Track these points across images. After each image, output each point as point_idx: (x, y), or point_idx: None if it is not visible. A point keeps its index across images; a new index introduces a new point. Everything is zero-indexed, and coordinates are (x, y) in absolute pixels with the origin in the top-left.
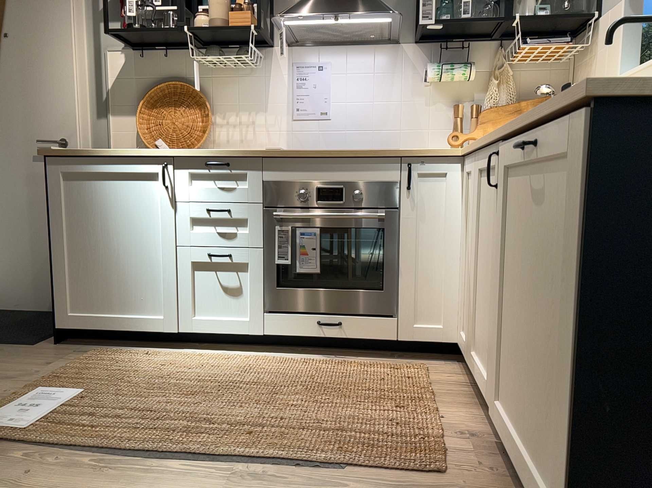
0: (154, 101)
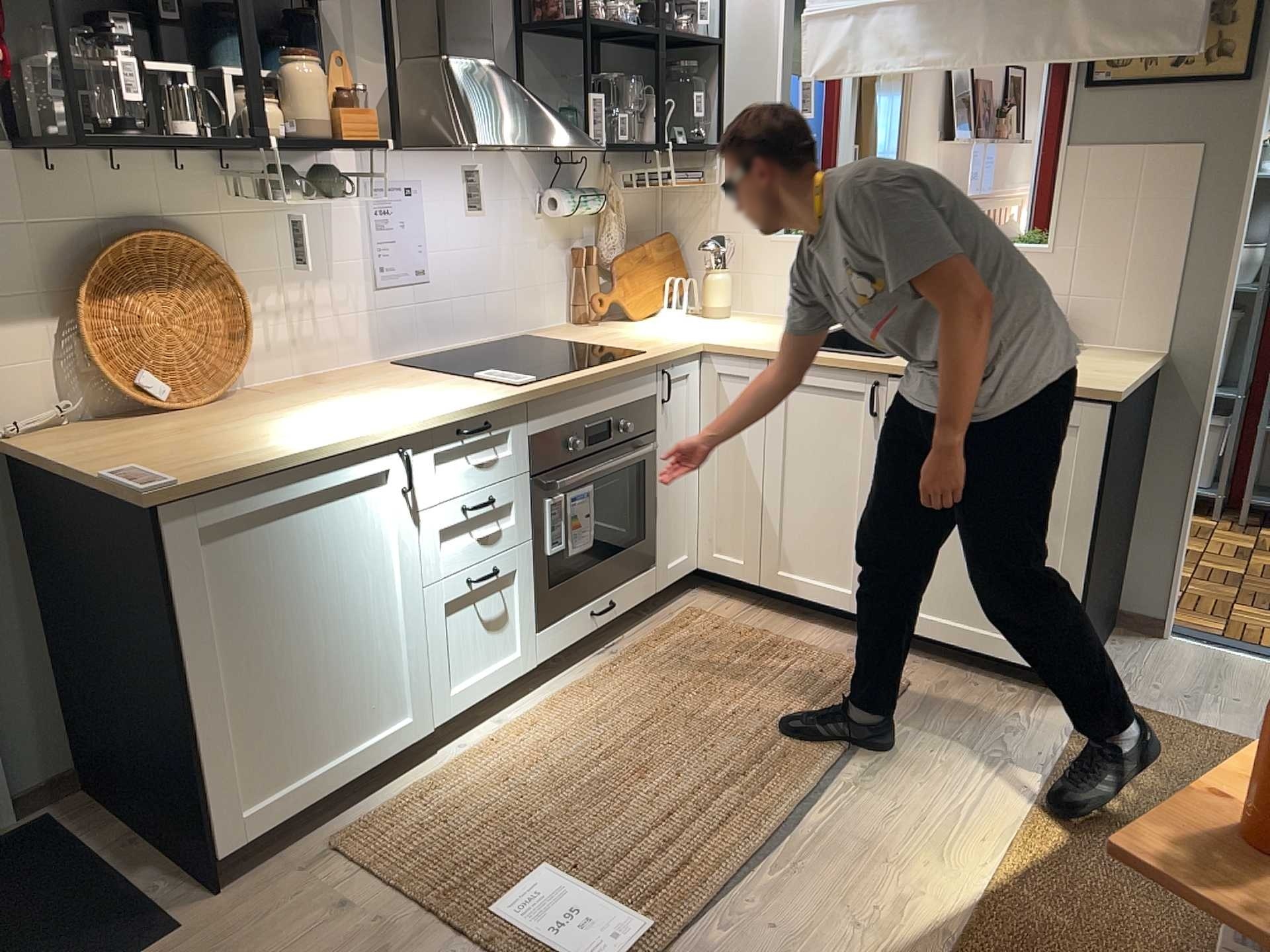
0: (103, 282)
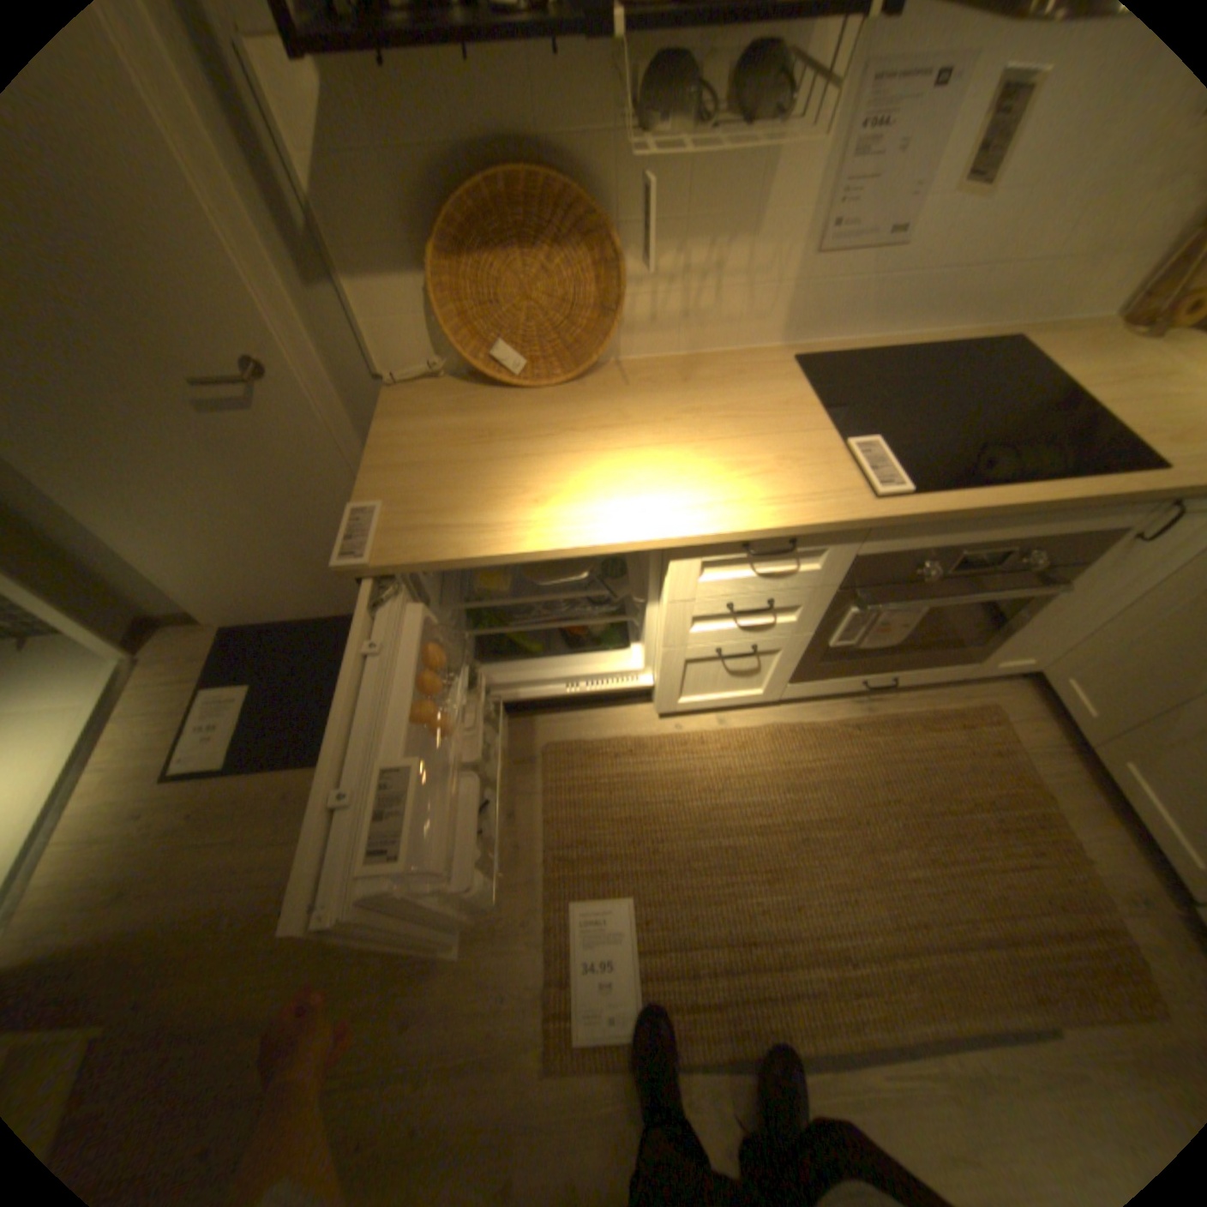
0: (460, 227)
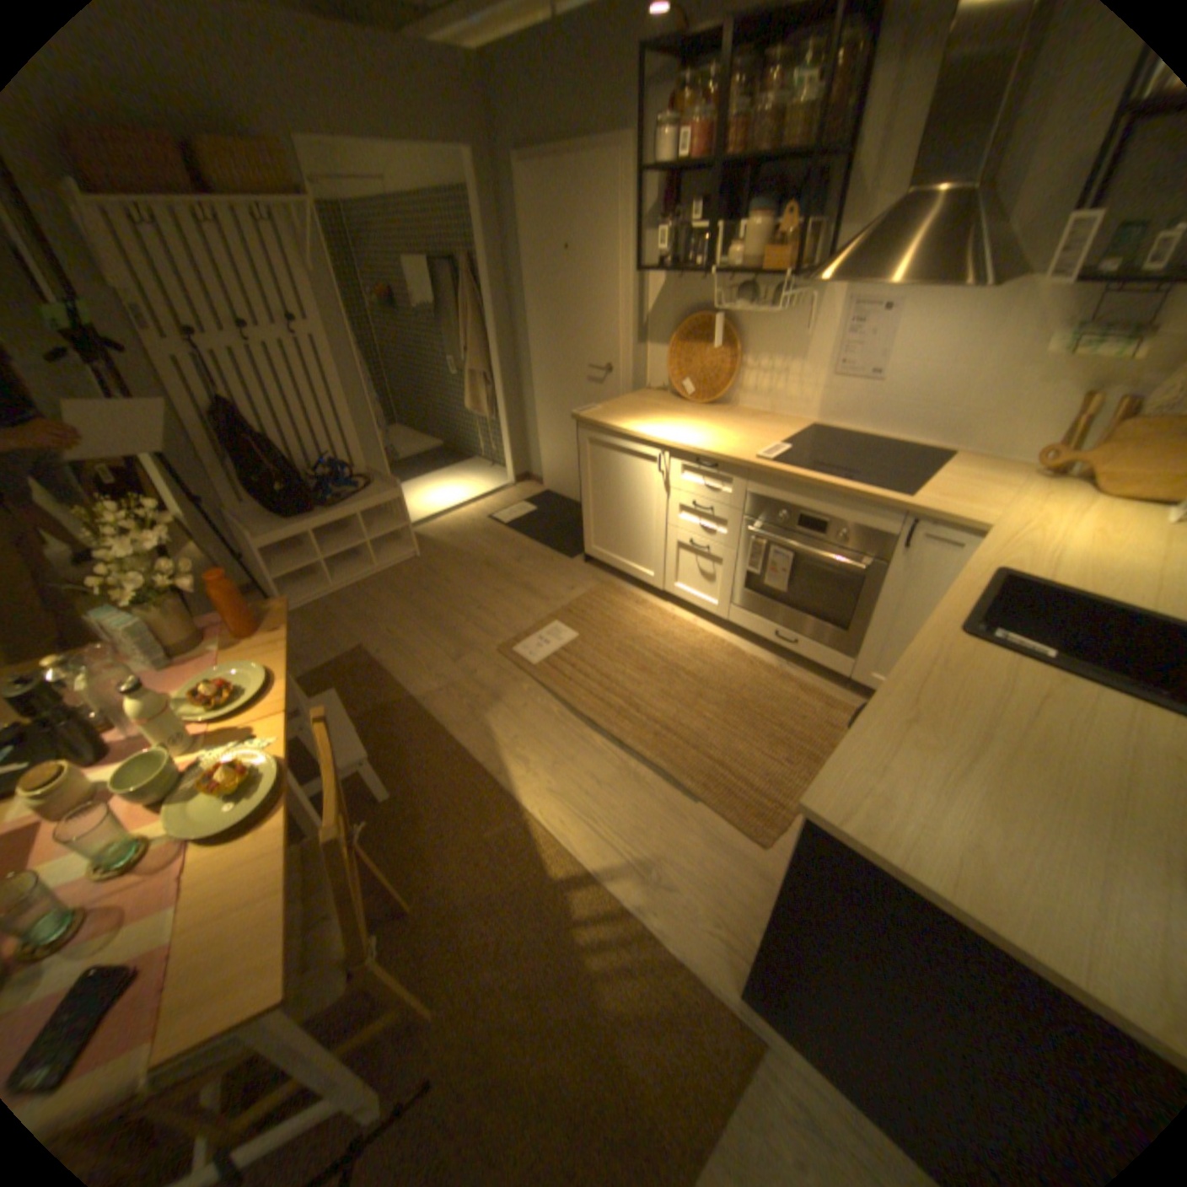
0: (688, 333)
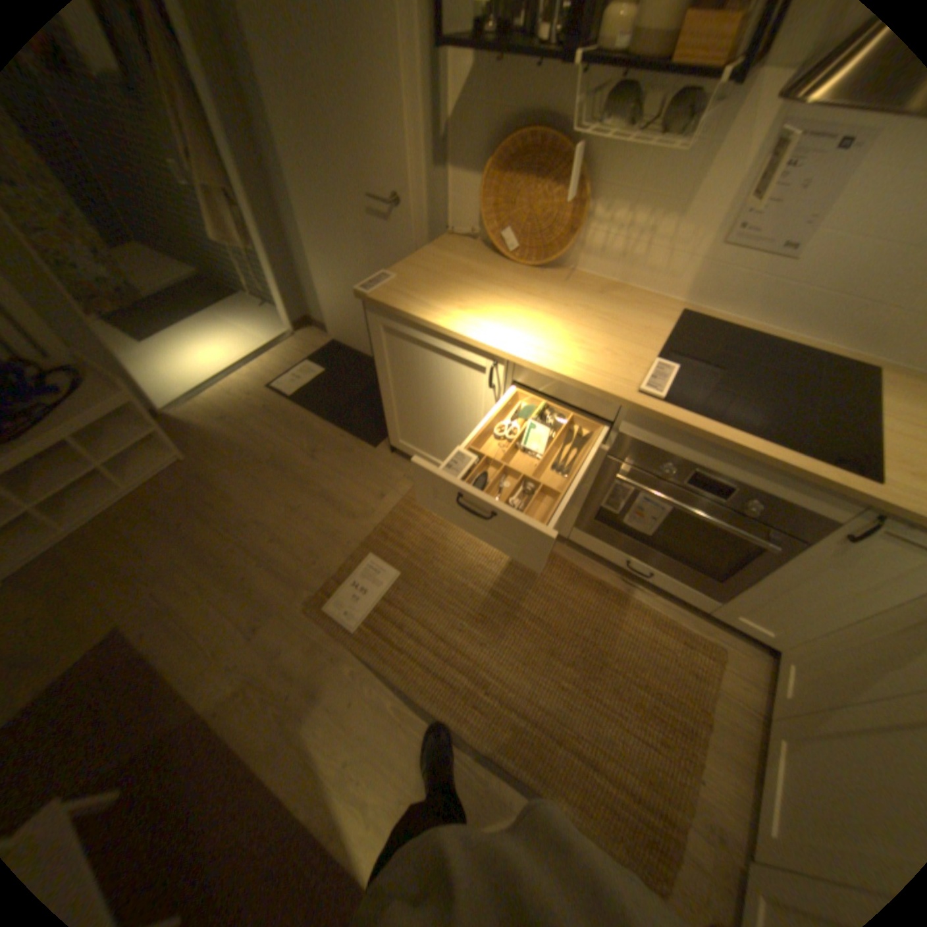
0: (509, 157)
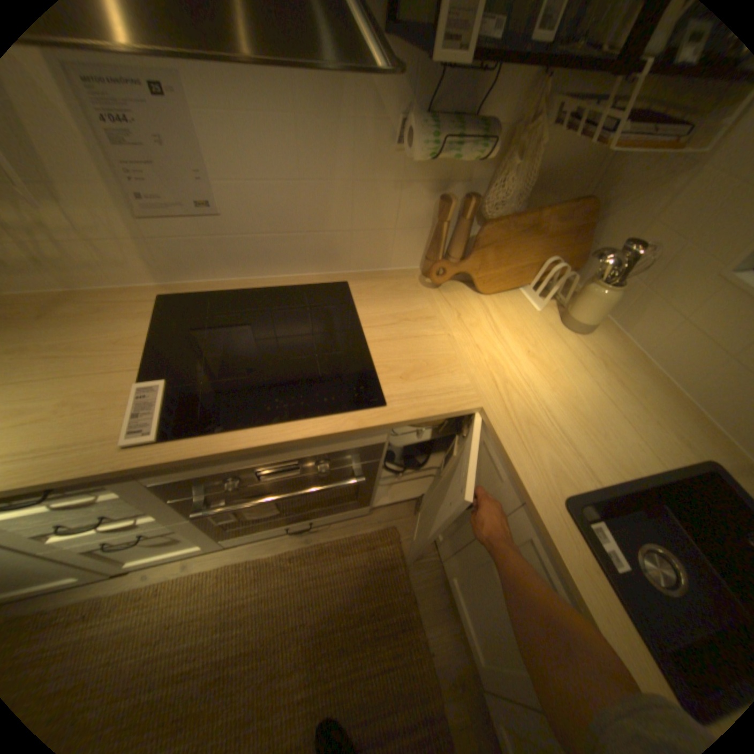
0: None
